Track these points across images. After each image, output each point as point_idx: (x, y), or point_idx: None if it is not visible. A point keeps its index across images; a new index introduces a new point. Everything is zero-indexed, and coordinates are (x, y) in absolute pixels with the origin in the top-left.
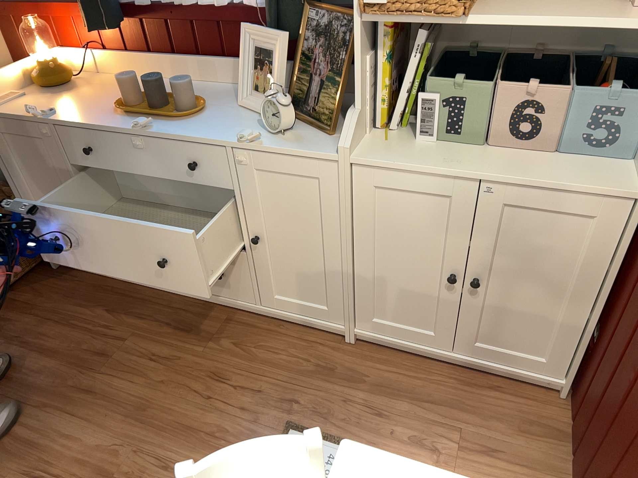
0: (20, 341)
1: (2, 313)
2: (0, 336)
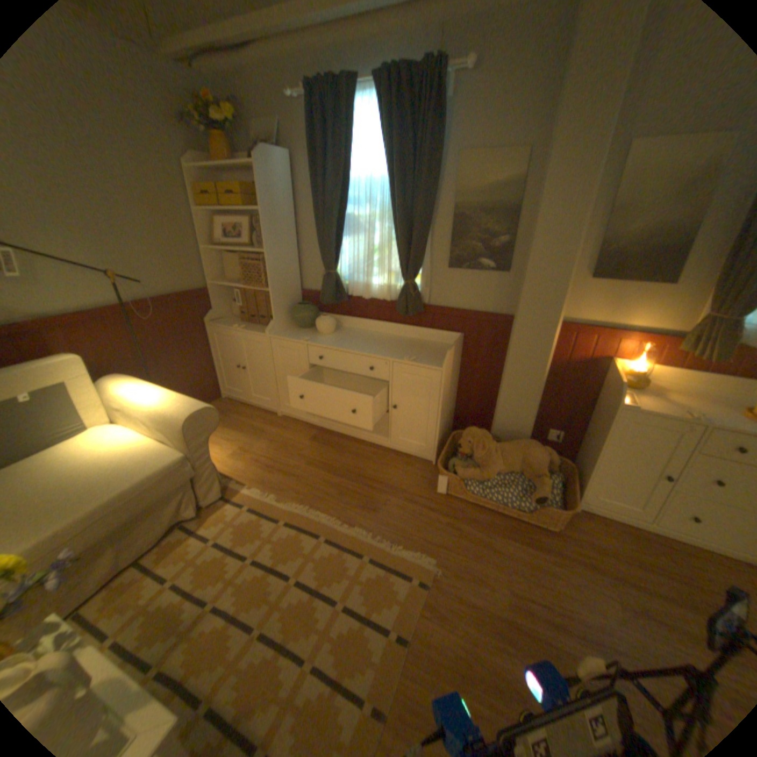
0: (622, 586)
1: (573, 553)
2: (598, 578)
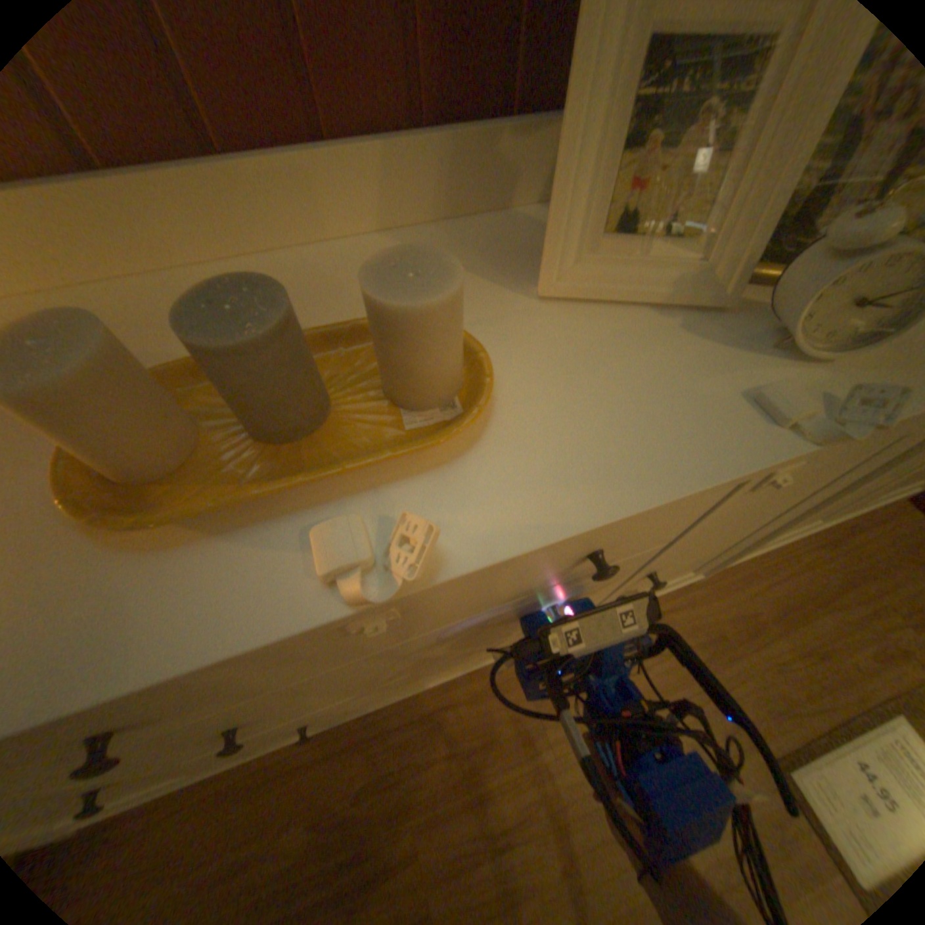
0: None
1: None
2: None
